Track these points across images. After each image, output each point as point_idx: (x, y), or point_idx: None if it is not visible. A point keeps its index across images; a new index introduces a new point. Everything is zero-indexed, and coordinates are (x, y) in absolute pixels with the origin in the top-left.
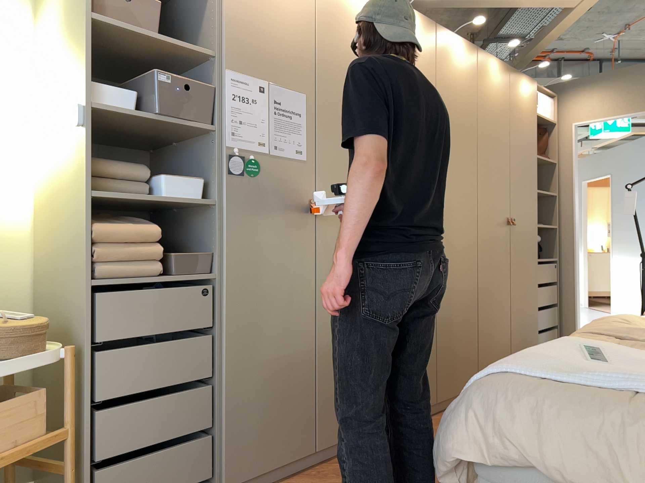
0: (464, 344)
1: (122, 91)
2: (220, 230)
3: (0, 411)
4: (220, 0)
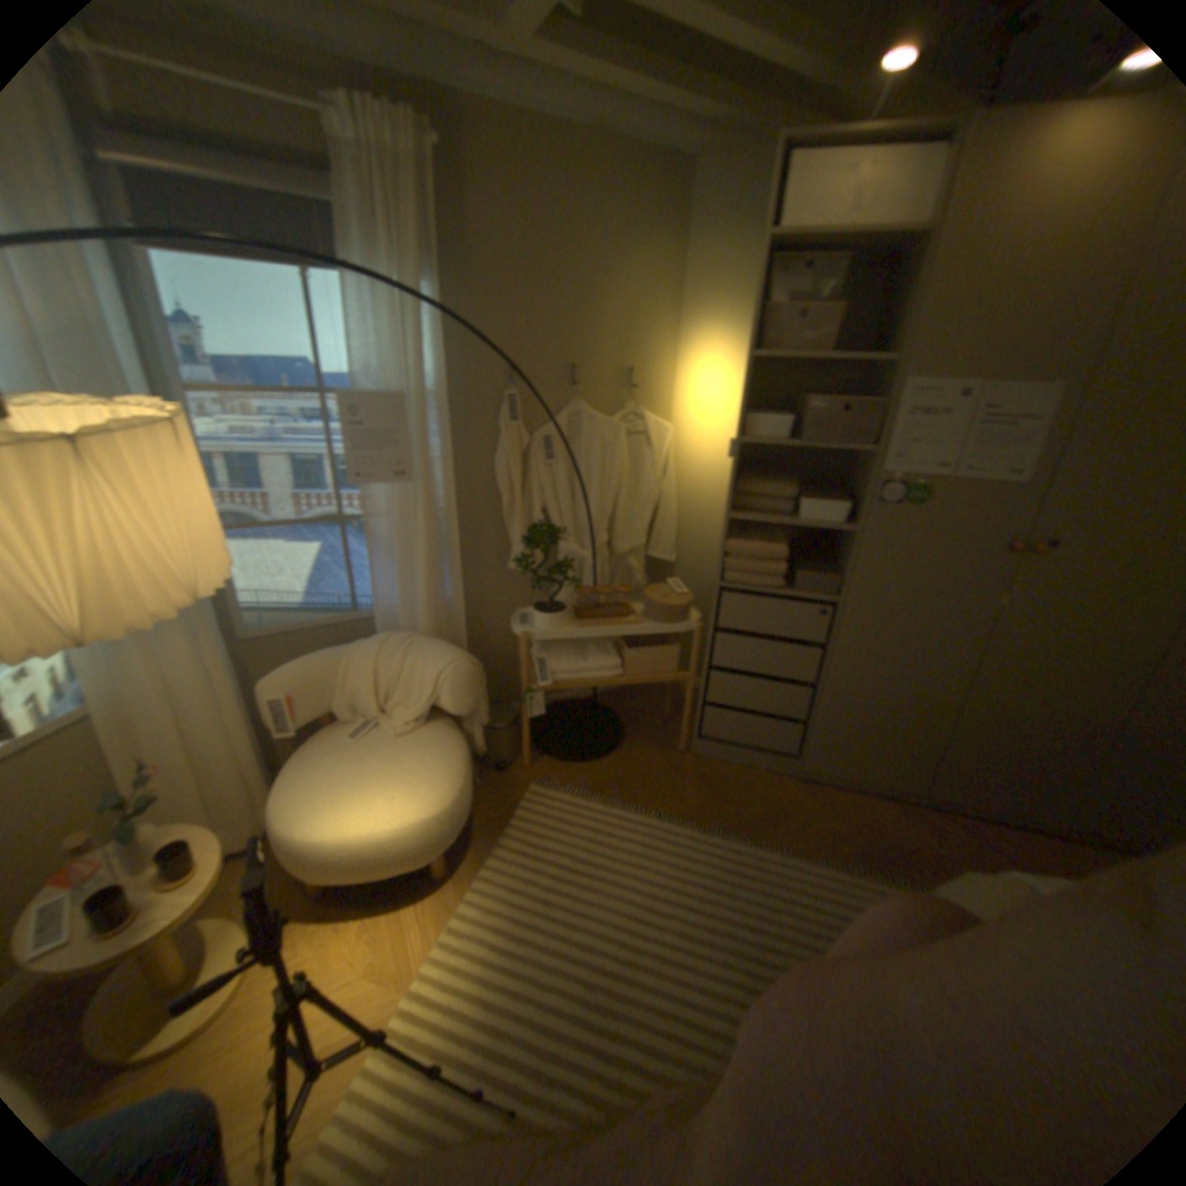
0: None
1: (782, 416)
2: (858, 559)
3: (651, 652)
4: (929, 280)
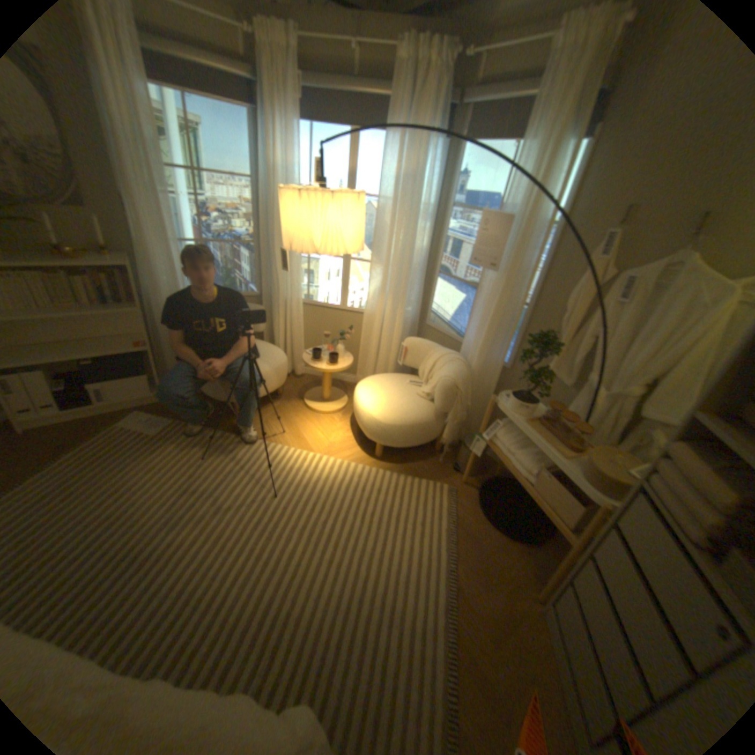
0: None
1: None
2: None
3: (559, 488)
4: None
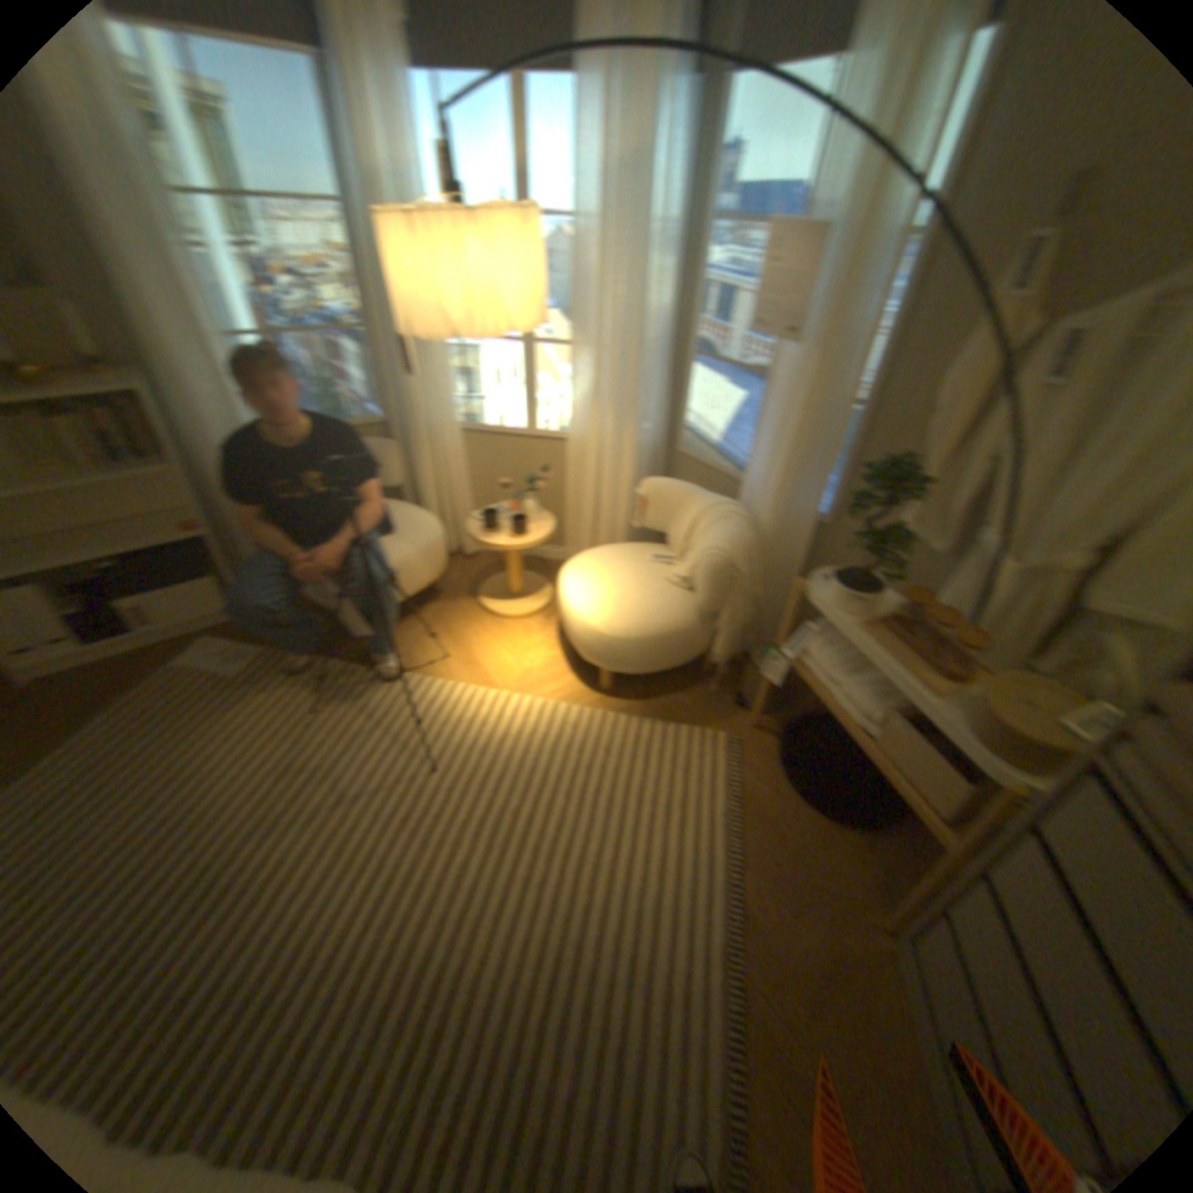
0: None
1: None
2: None
3: (921, 748)
4: None
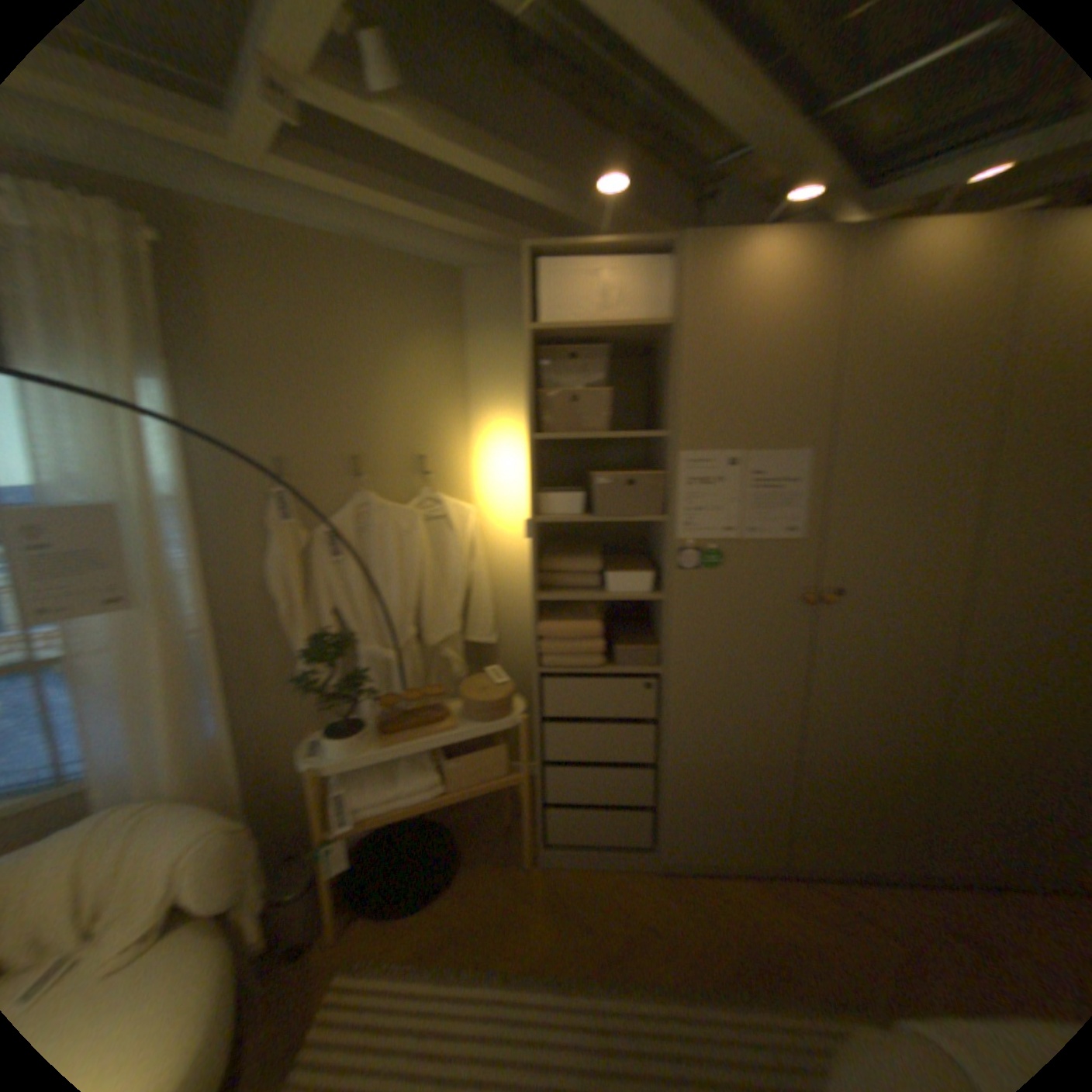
0: None
1: (573, 494)
2: (671, 627)
3: (475, 758)
4: (679, 366)
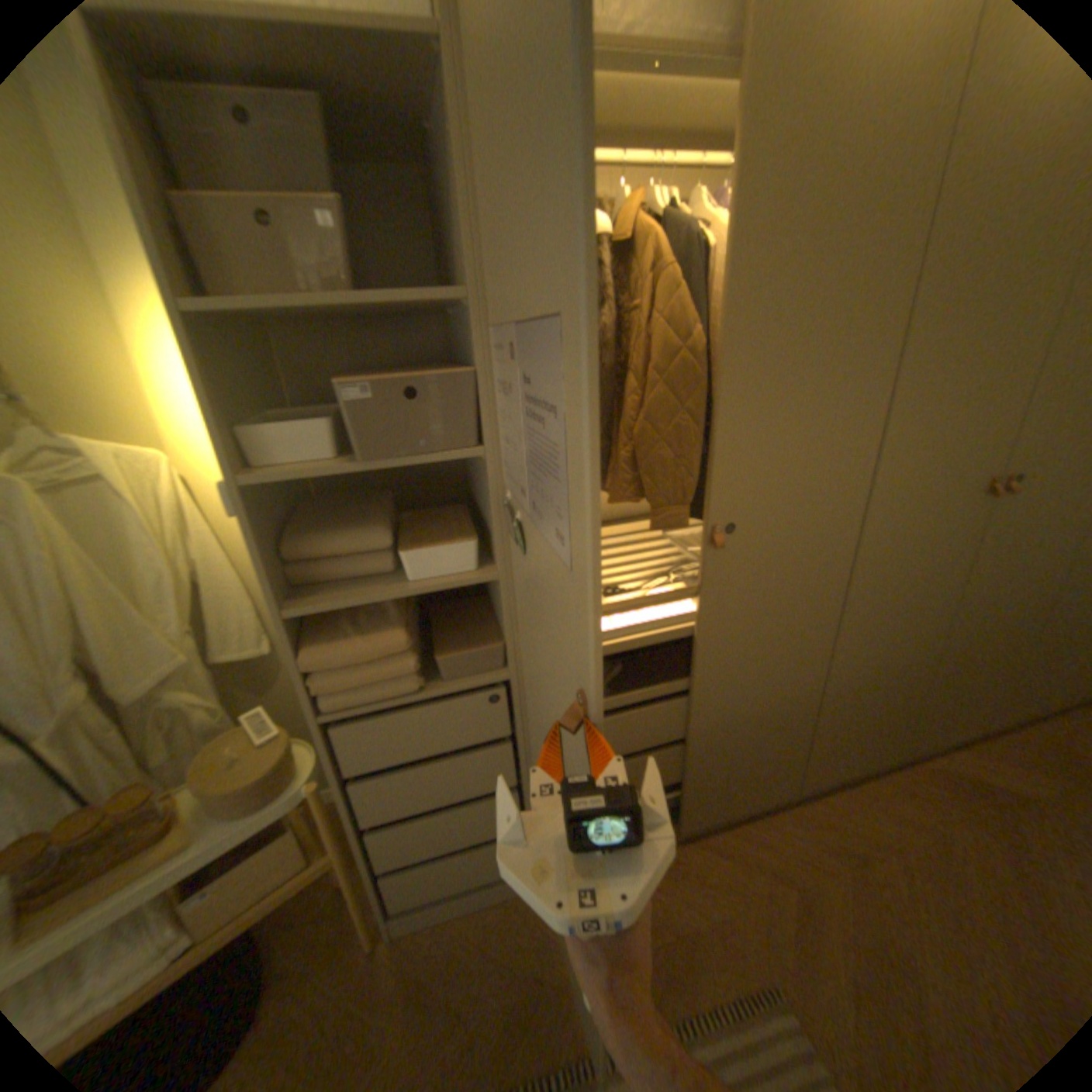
0: (991, 680)
1: (304, 422)
2: (511, 617)
3: (232, 877)
4: (461, 143)
